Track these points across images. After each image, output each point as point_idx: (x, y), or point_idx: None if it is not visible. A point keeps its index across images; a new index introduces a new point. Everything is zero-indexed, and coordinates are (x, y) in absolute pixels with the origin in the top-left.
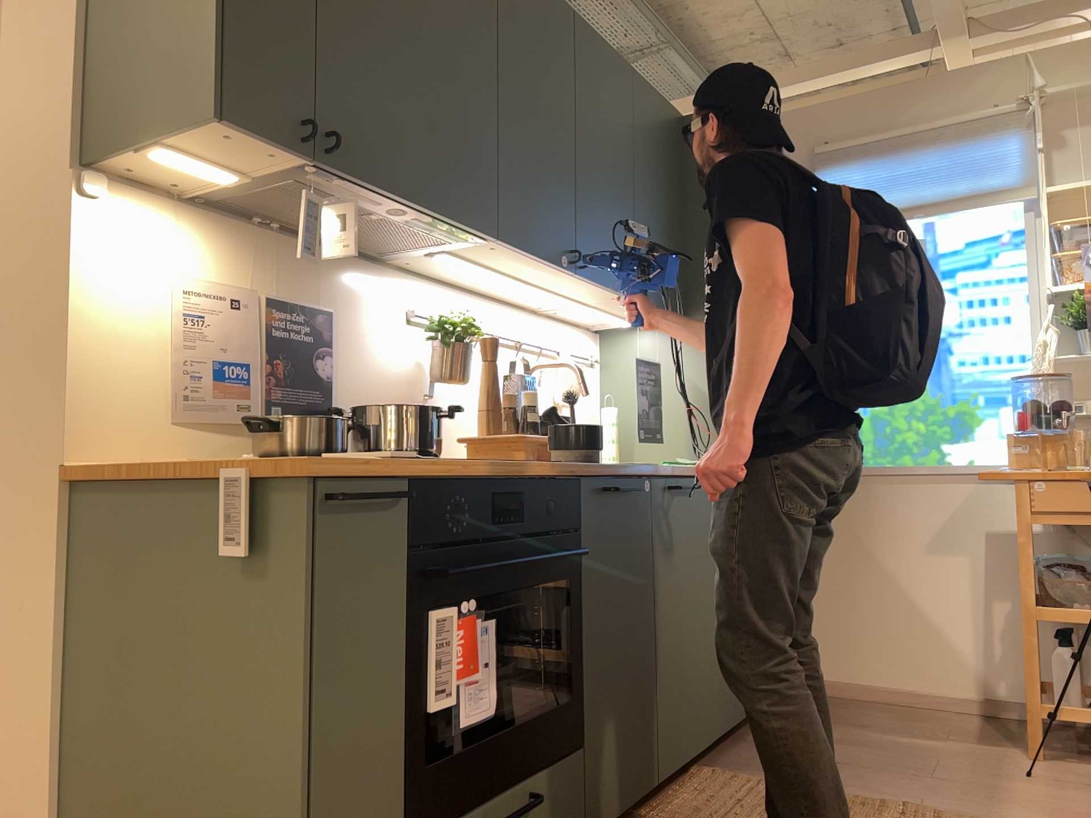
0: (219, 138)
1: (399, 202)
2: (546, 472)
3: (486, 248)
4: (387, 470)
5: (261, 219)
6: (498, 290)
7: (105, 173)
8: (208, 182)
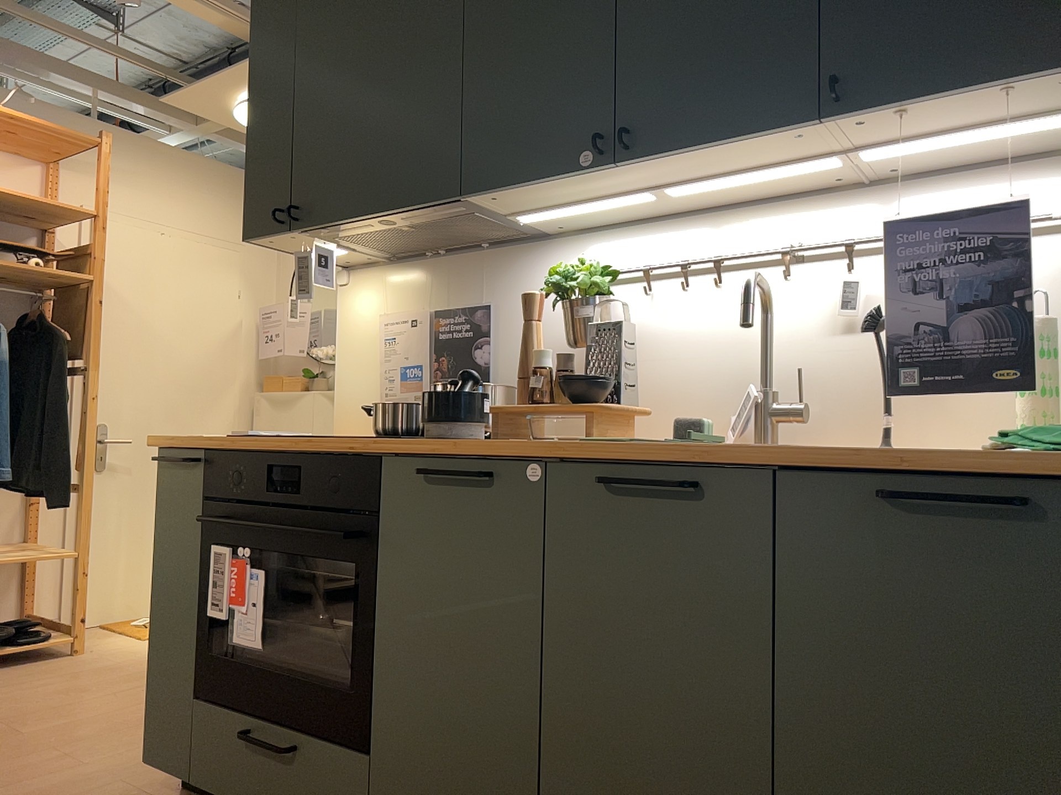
0: (275, 244)
1: (365, 219)
2: (338, 446)
3: (503, 200)
4: (187, 443)
5: (428, 251)
6: (720, 197)
7: (352, 266)
8: (355, 253)
